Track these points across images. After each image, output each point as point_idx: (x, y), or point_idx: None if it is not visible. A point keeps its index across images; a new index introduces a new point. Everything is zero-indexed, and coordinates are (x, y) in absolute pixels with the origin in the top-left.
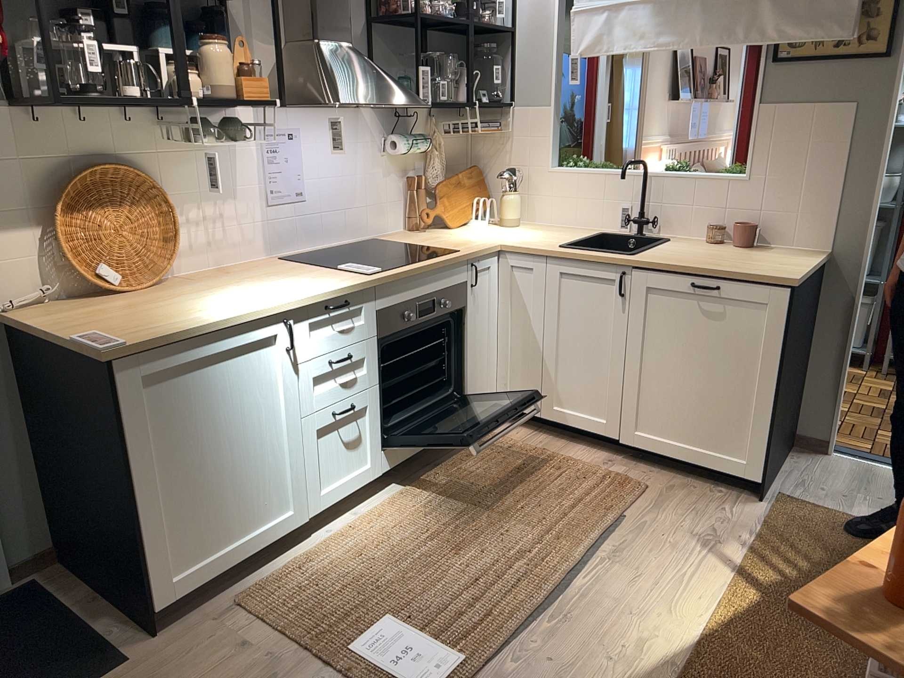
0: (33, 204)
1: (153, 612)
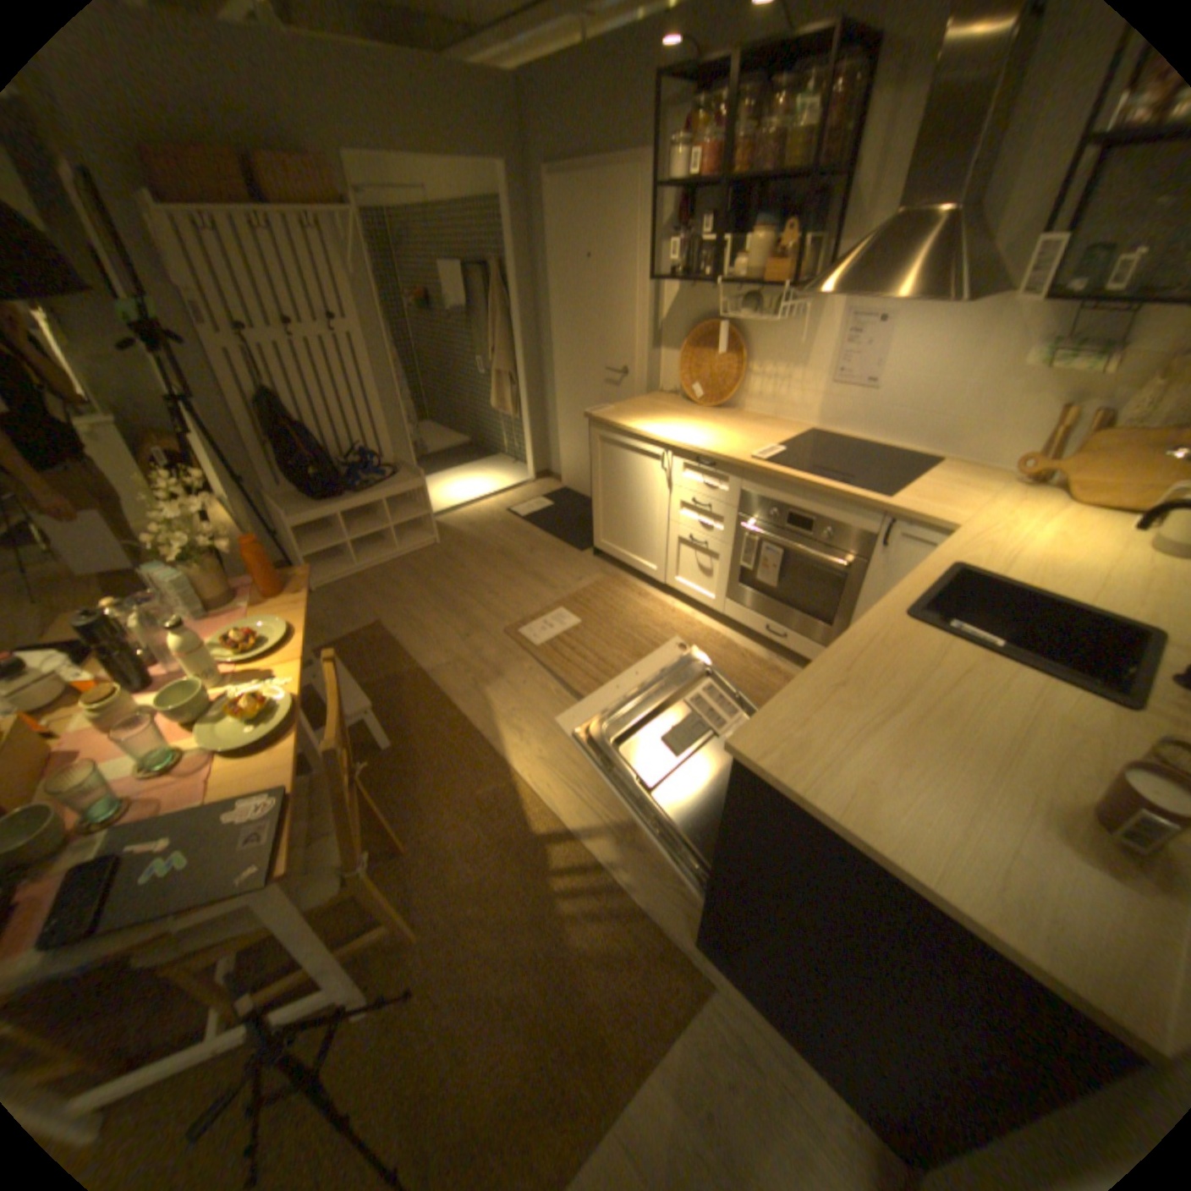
0: (685, 336)
1: (594, 545)
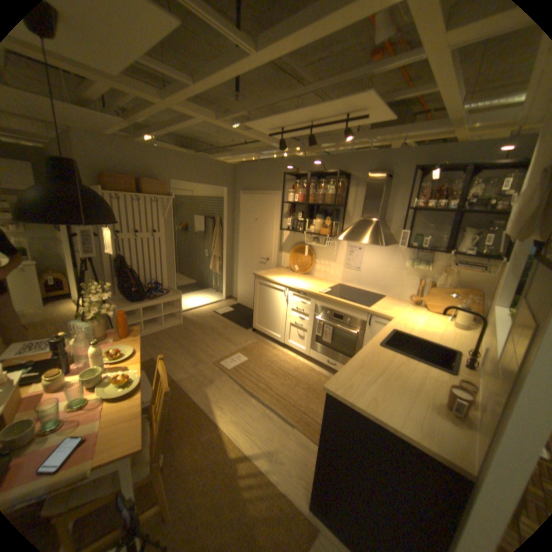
0: (291, 249)
1: (253, 326)
